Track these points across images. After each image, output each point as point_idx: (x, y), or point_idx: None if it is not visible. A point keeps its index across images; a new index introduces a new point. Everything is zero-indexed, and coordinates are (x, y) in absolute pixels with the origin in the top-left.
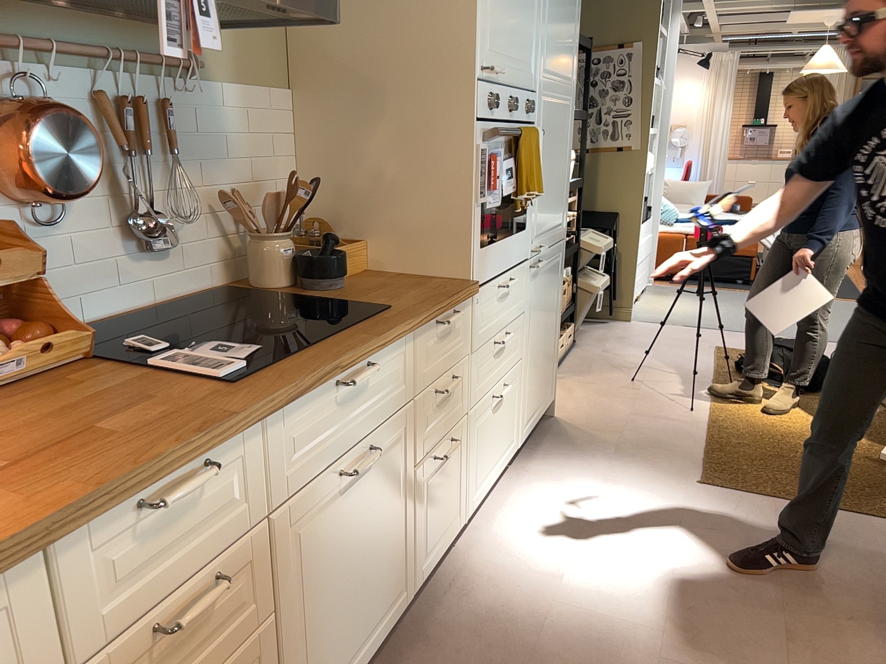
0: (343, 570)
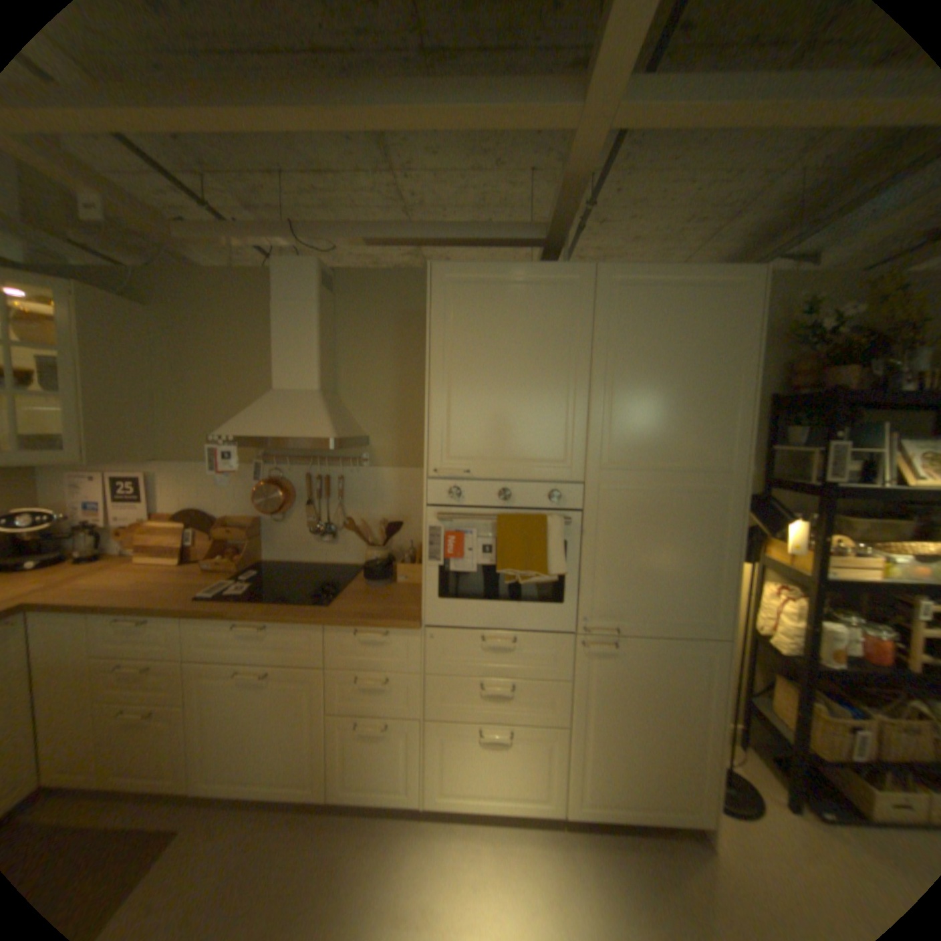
0: (239, 726)
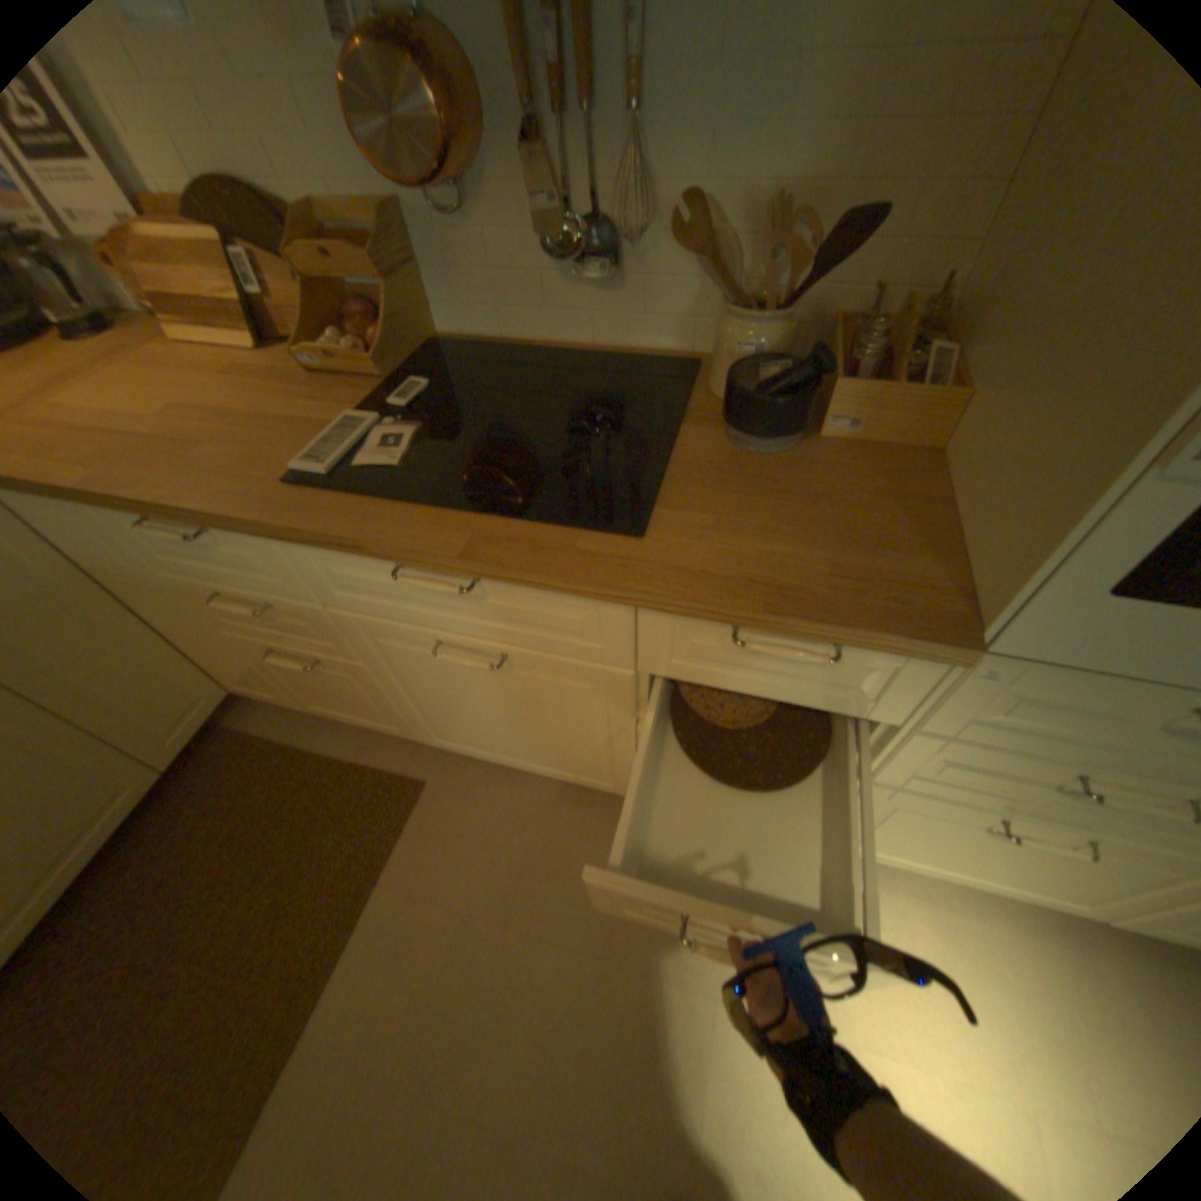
0: (475, 705)
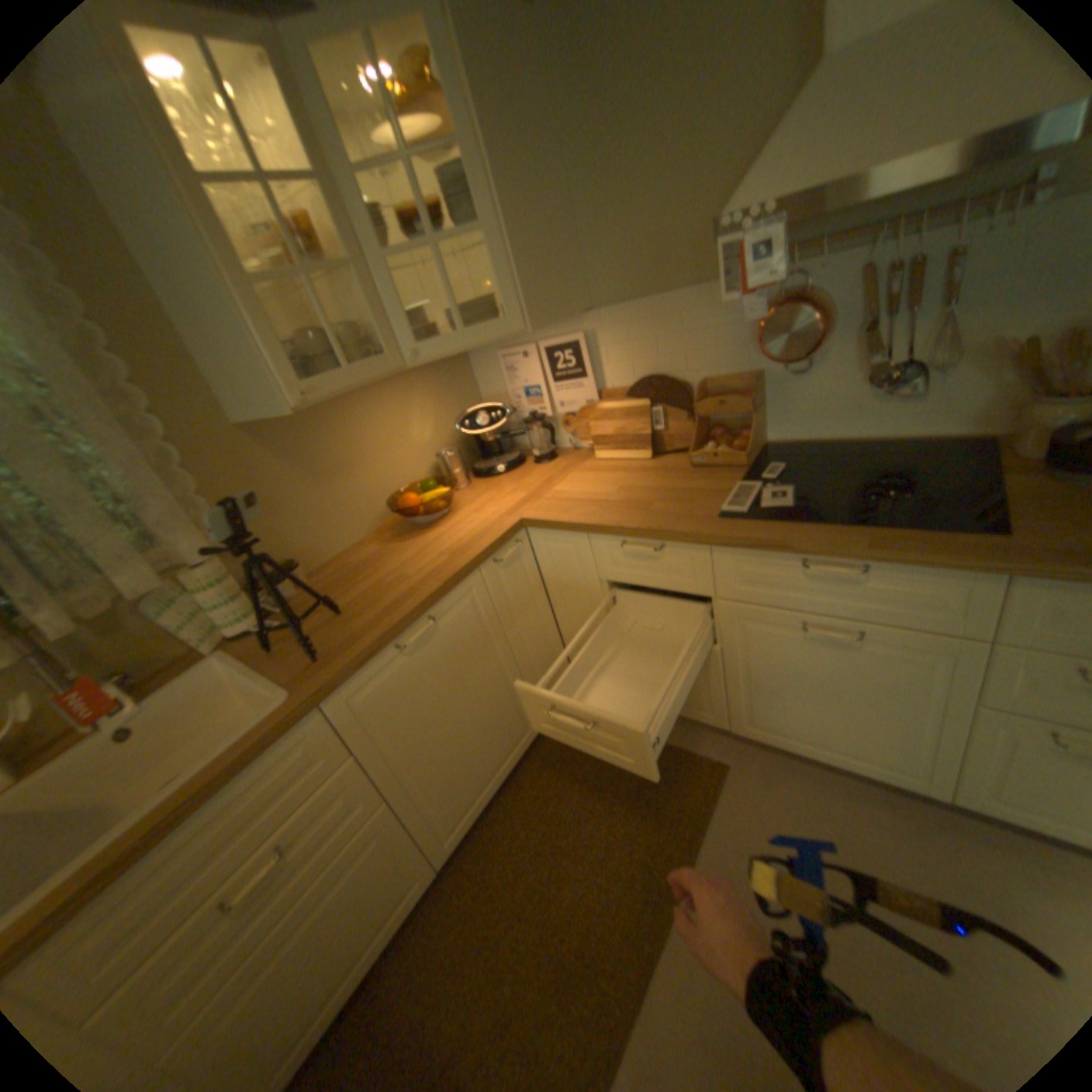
0: (808, 686)
